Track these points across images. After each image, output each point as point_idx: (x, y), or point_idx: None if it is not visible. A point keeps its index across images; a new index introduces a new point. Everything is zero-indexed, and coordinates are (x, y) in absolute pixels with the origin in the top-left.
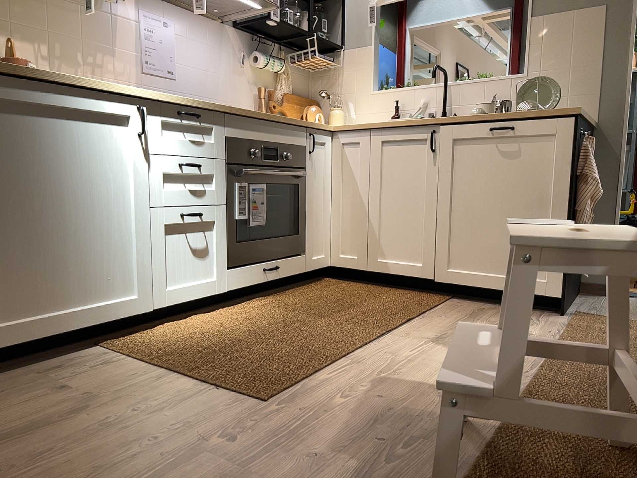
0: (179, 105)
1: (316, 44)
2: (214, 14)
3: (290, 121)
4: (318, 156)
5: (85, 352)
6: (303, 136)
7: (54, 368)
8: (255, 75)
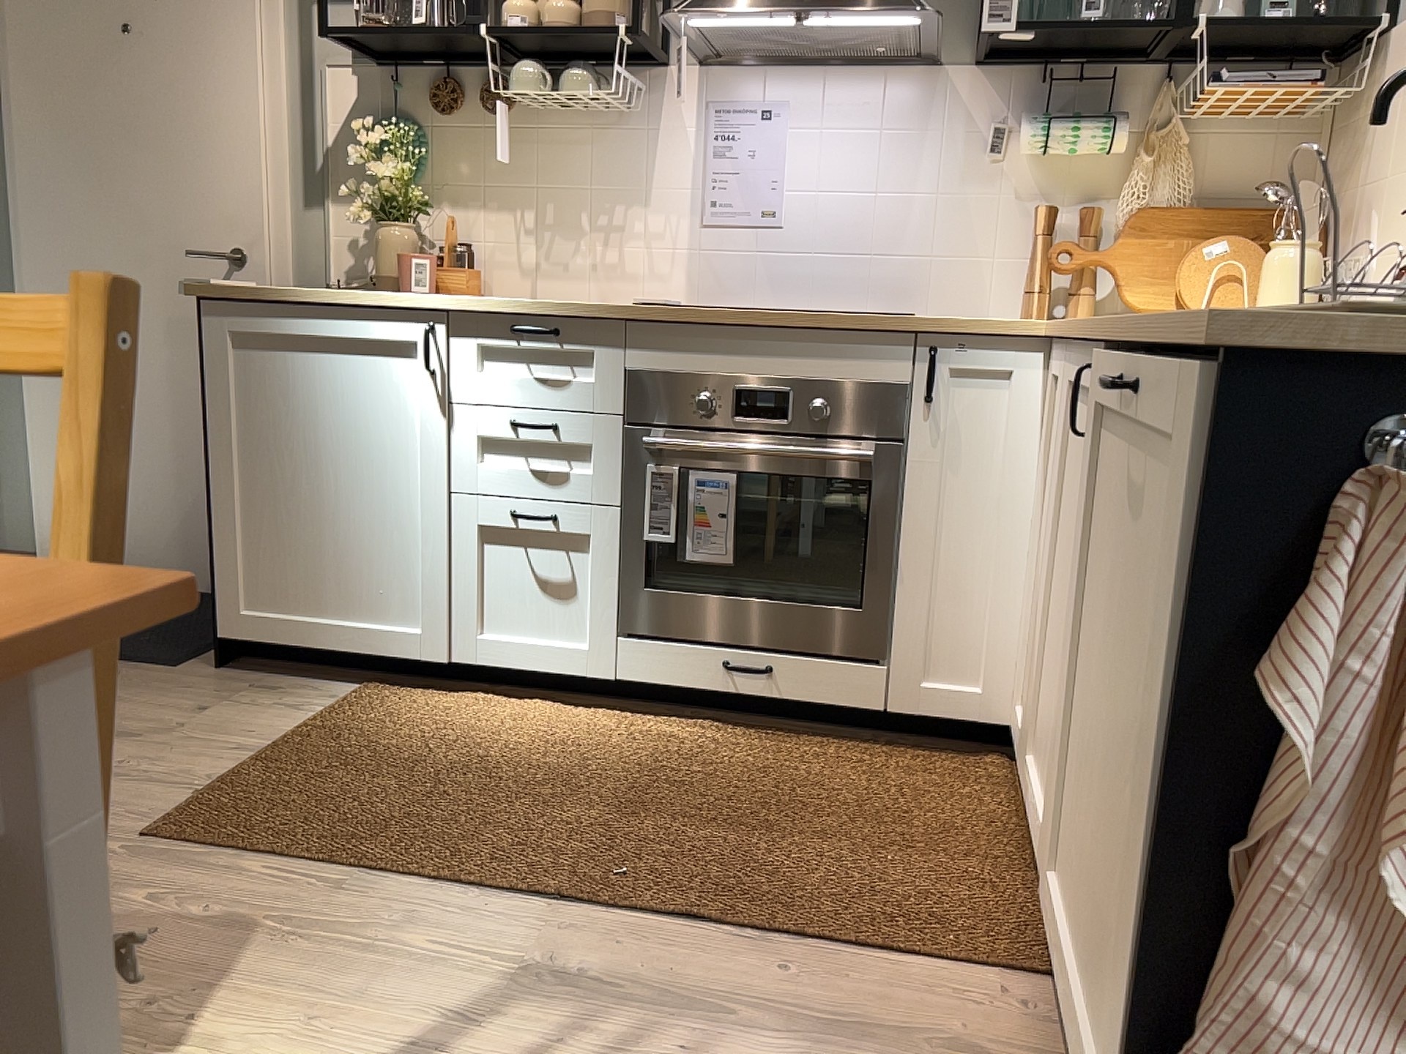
0: (507, 313)
1: (1203, 50)
2: (880, 52)
3: (836, 323)
4: (976, 414)
5: (334, 686)
6: (900, 360)
7: (269, 688)
8: (1042, 170)
